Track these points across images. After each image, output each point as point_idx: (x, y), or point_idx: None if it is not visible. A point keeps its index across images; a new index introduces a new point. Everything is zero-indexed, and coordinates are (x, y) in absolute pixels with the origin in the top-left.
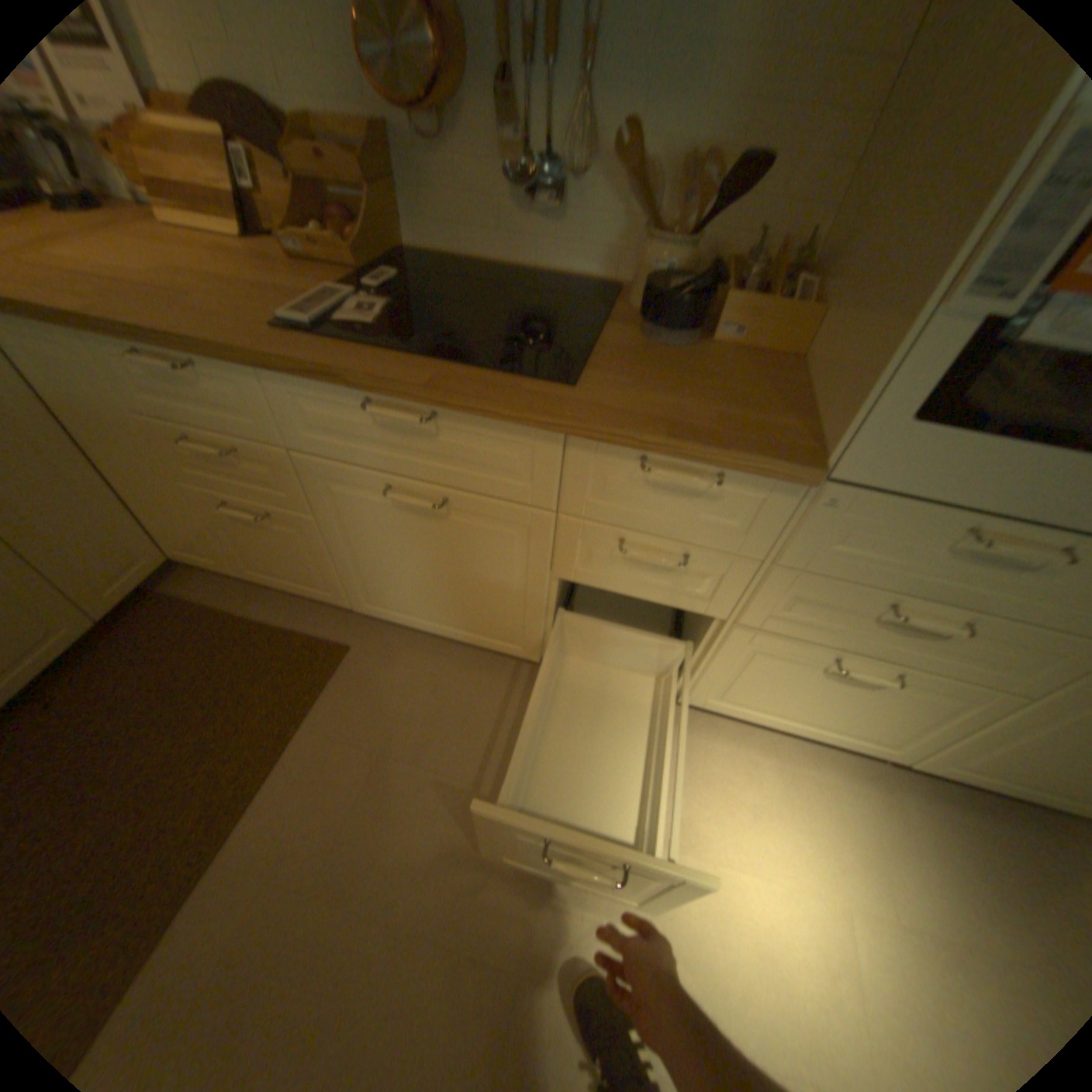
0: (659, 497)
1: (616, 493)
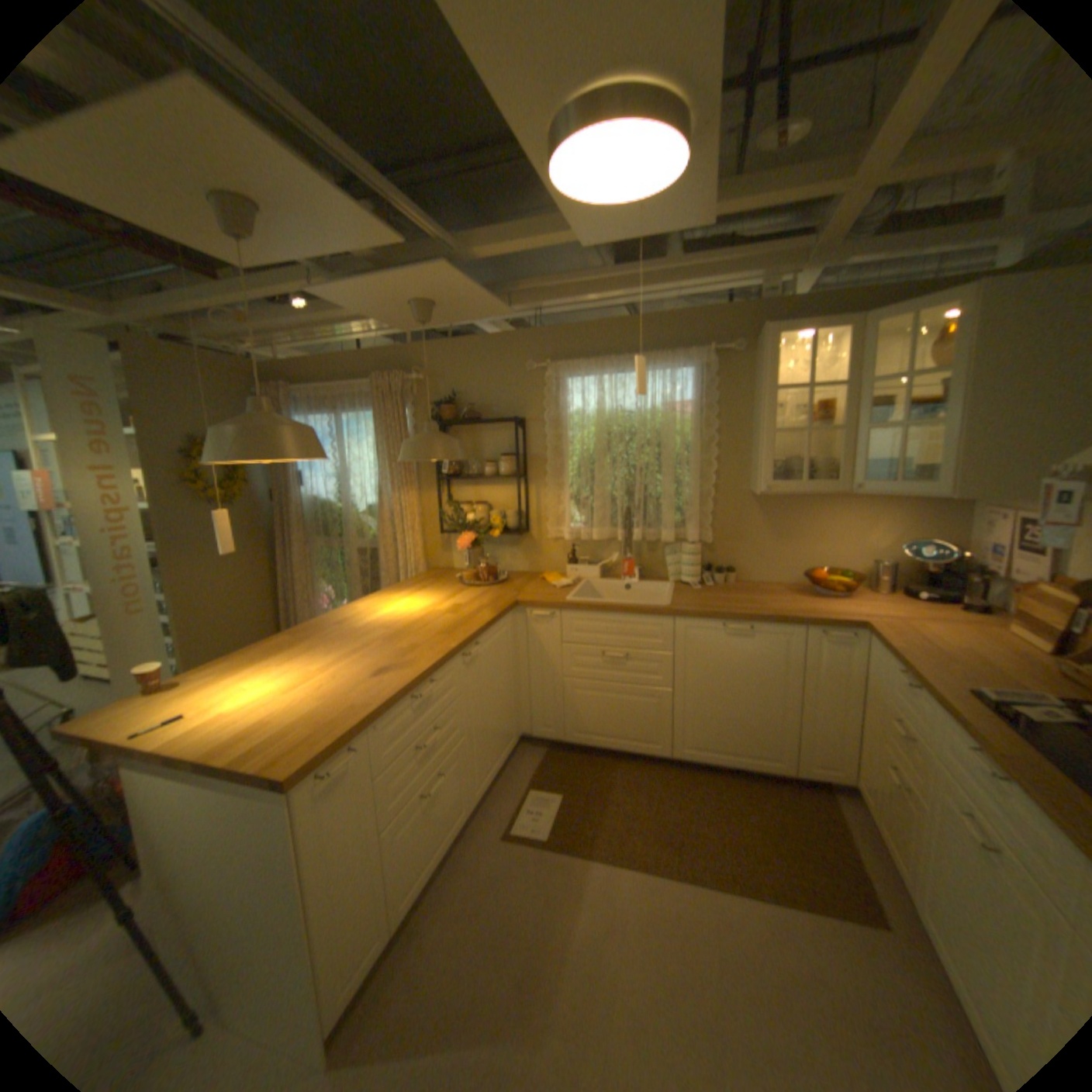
0: None
1: None
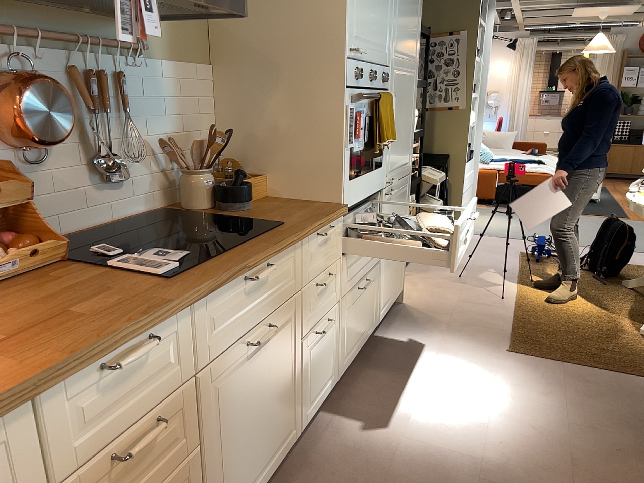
0: (321, 251)
1: (312, 261)
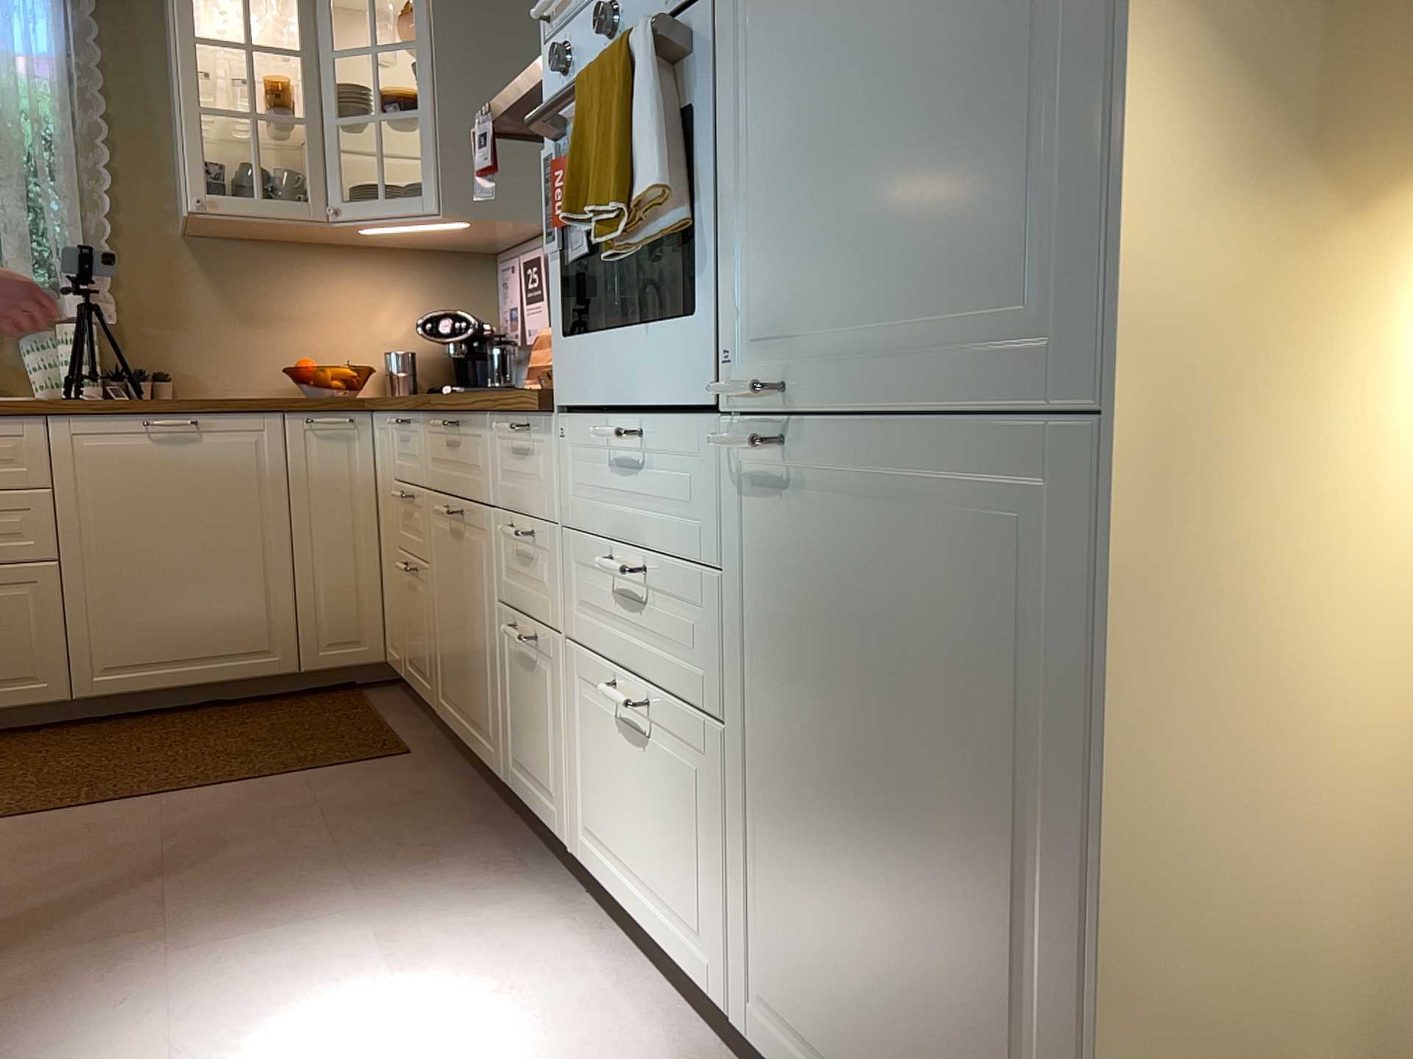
0: (517, 467)
1: (506, 472)
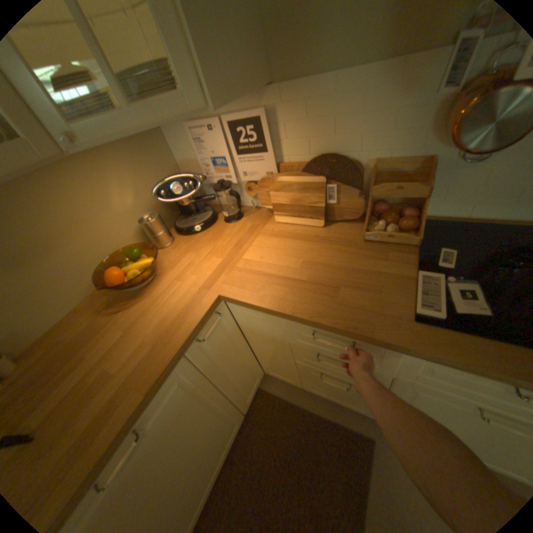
0: None
1: None
